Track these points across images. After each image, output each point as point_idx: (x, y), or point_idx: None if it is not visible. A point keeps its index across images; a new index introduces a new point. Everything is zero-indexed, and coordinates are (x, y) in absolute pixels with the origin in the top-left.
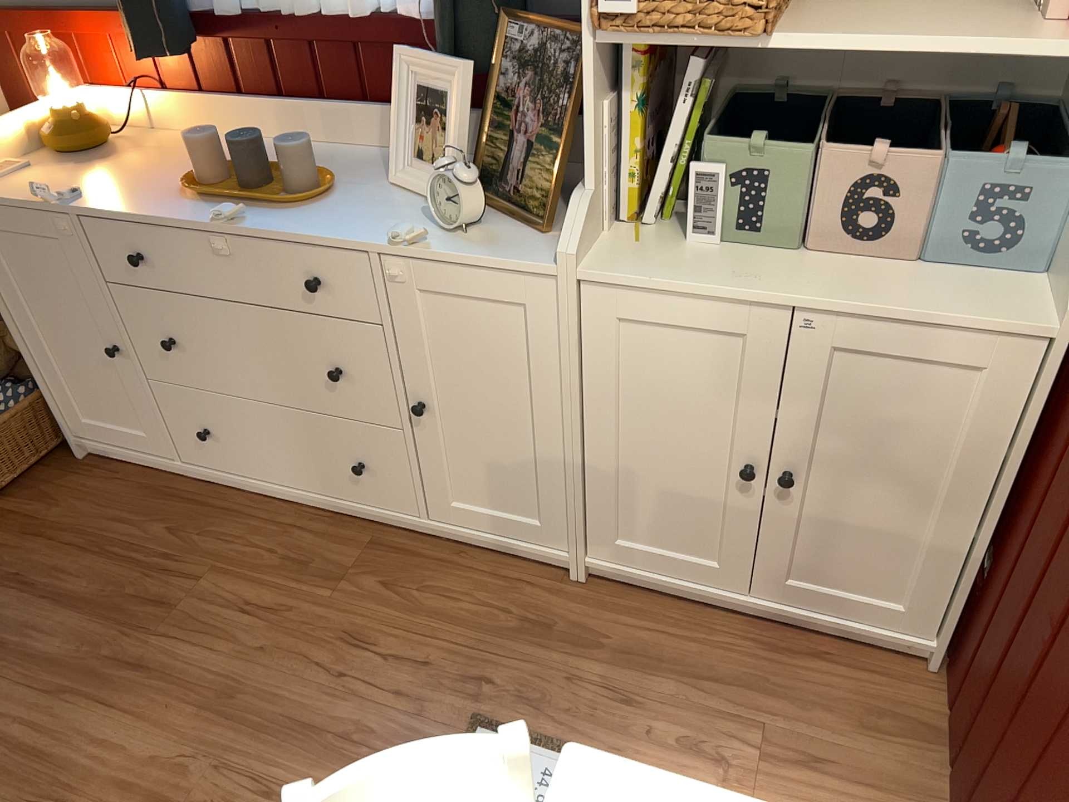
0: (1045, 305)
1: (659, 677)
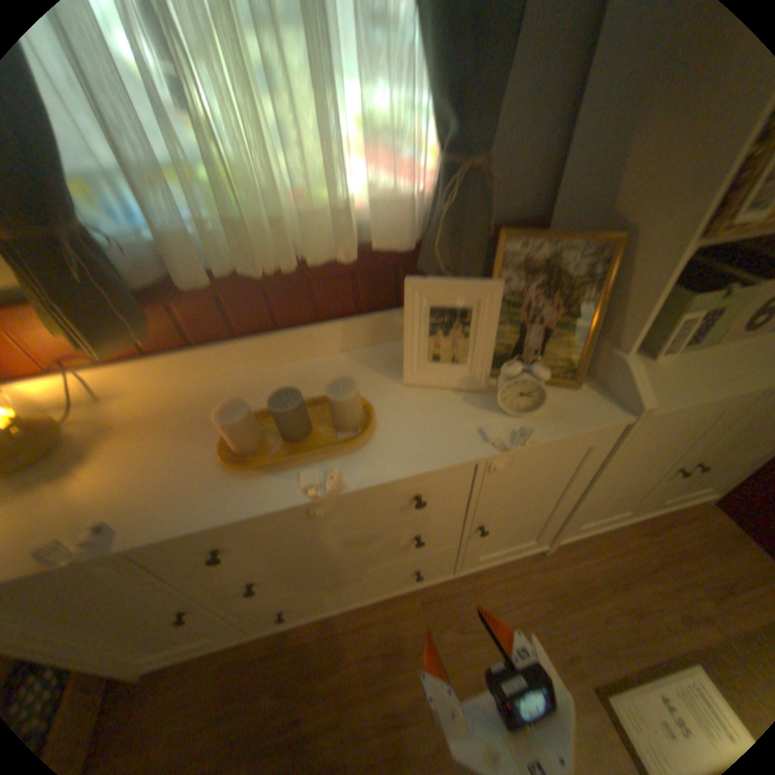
0: None
1: (641, 592)
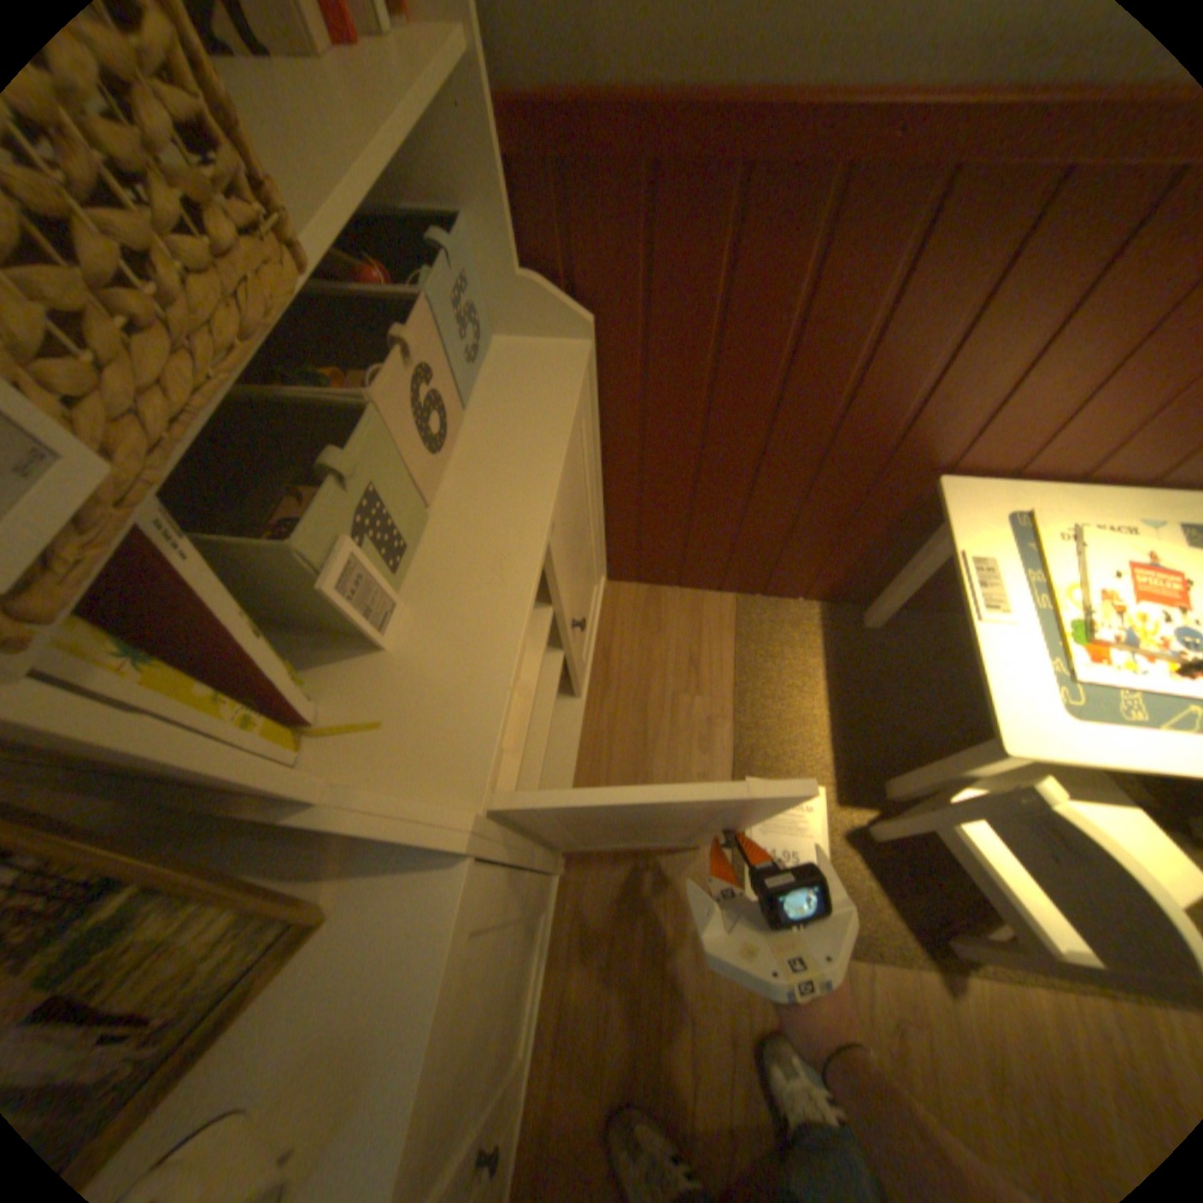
0: (554, 334)
1: (656, 772)
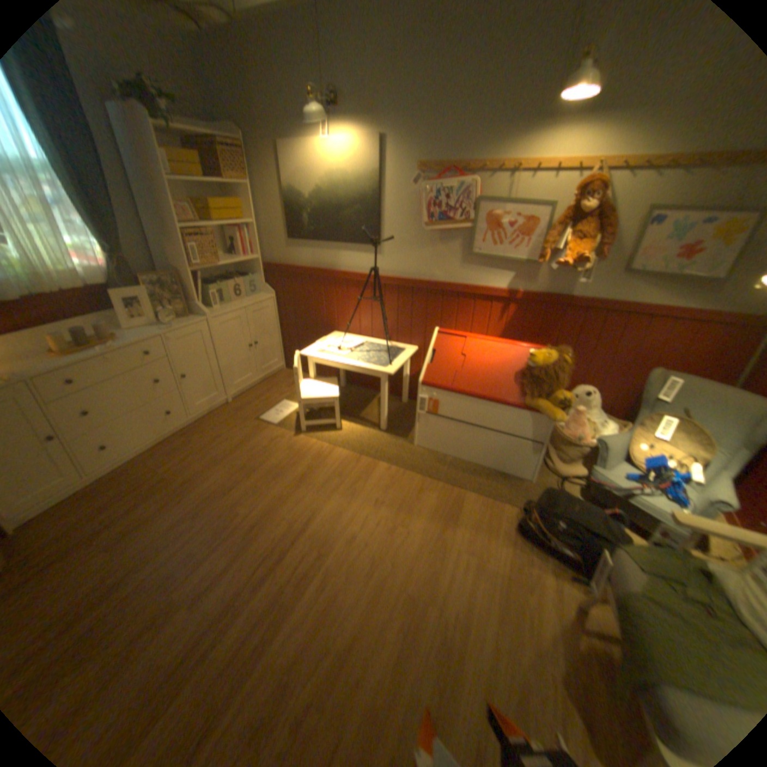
0: (268, 294)
1: (264, 396)
